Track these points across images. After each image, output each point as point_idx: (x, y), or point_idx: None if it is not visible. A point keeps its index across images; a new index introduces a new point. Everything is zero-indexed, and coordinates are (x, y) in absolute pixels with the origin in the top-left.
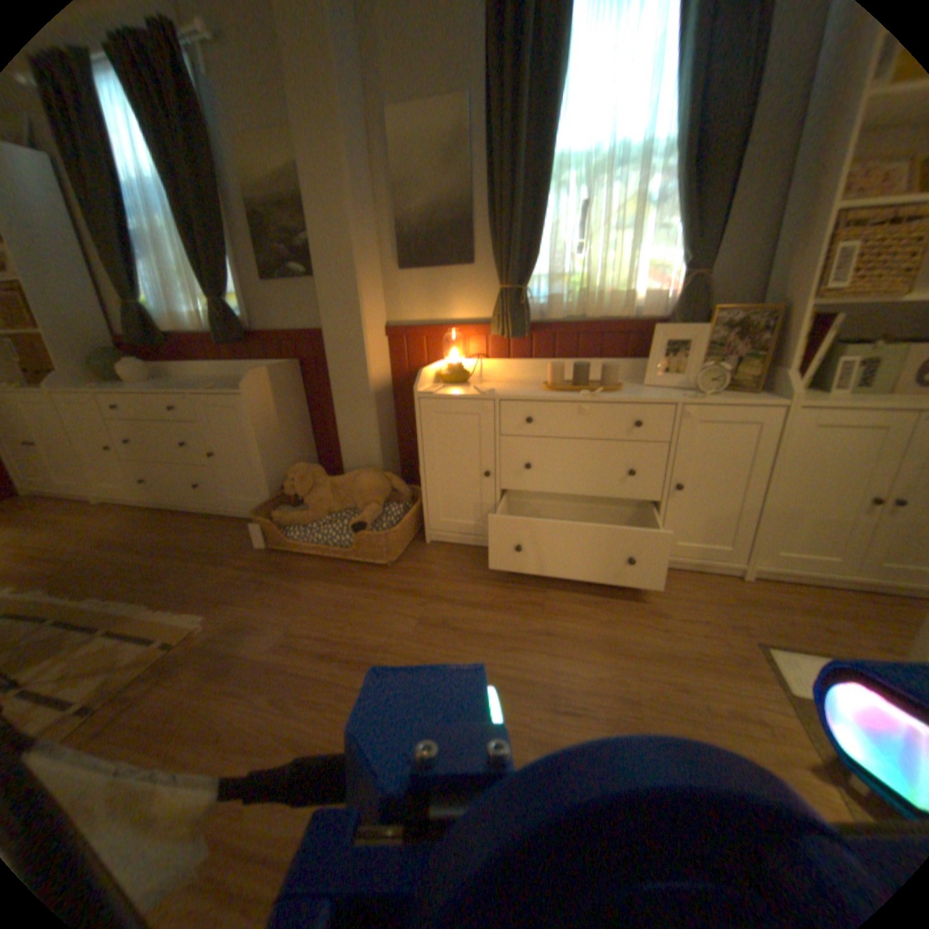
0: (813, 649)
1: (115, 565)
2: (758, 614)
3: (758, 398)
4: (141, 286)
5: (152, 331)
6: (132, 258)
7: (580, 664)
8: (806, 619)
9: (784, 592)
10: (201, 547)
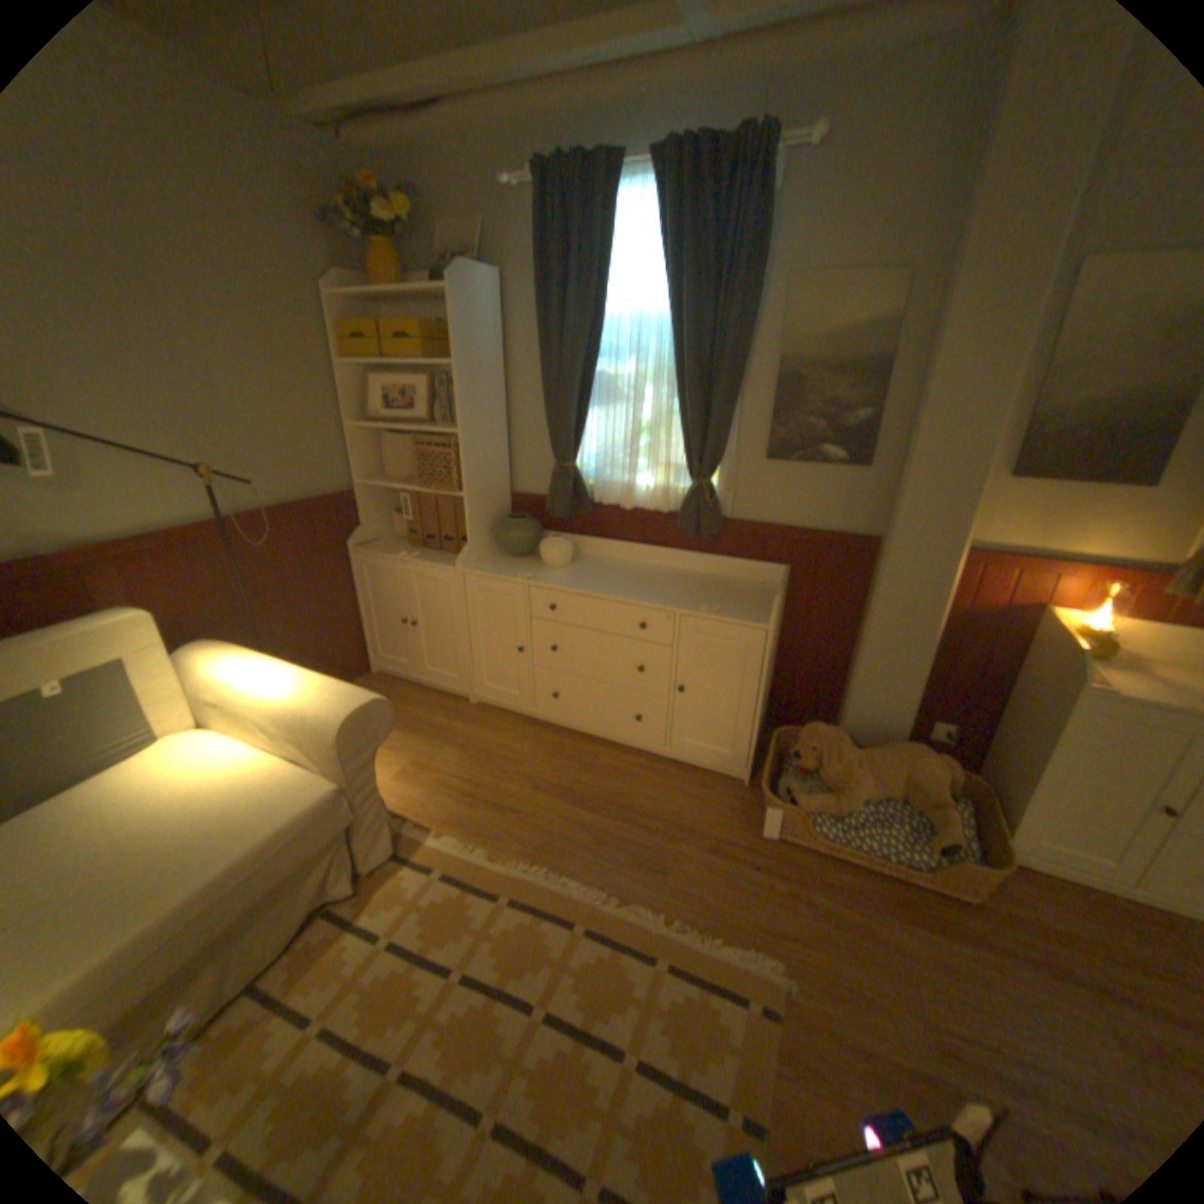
0: None
1: (582, 827)
2: None
3: None
4: (585, 444)
5: (583, 500)
6: (590, 411)
7: None
8: None
9: None
10: (672, 813)
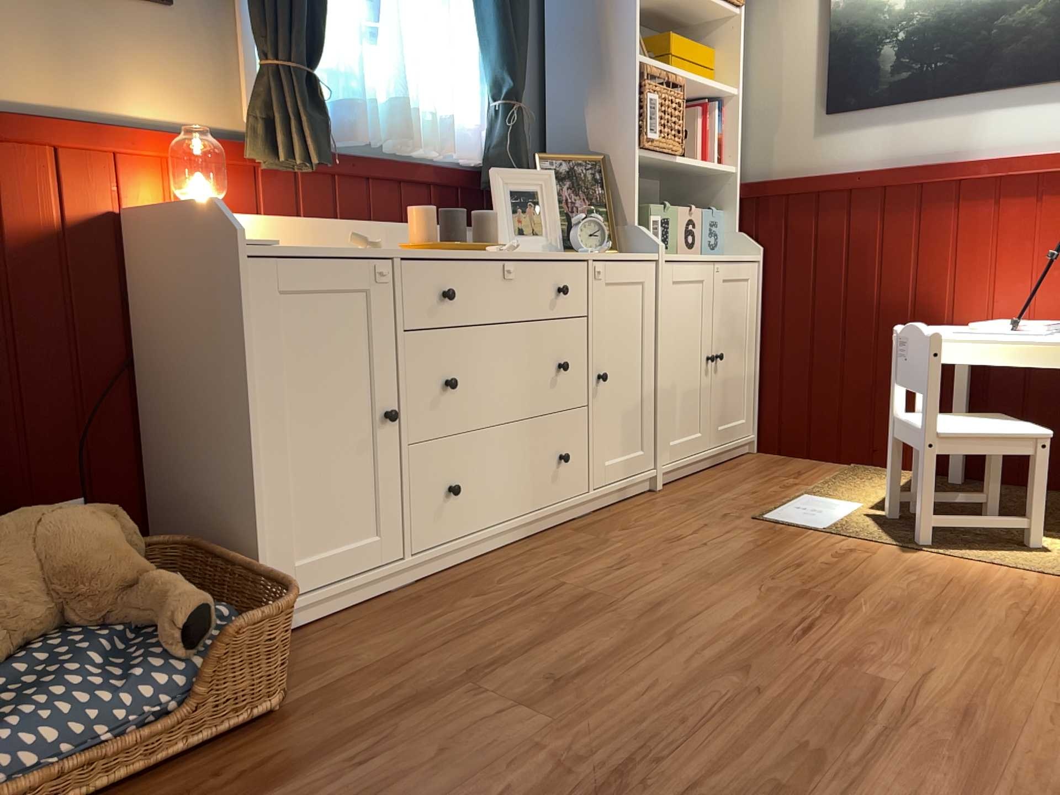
0: (768, 504)
1: None
2: (709, 504)
3: (628, 254)
4: None
5: None
6: None
7: (726, 602)
8: (729, 493)
9: (686, 486)
10: None
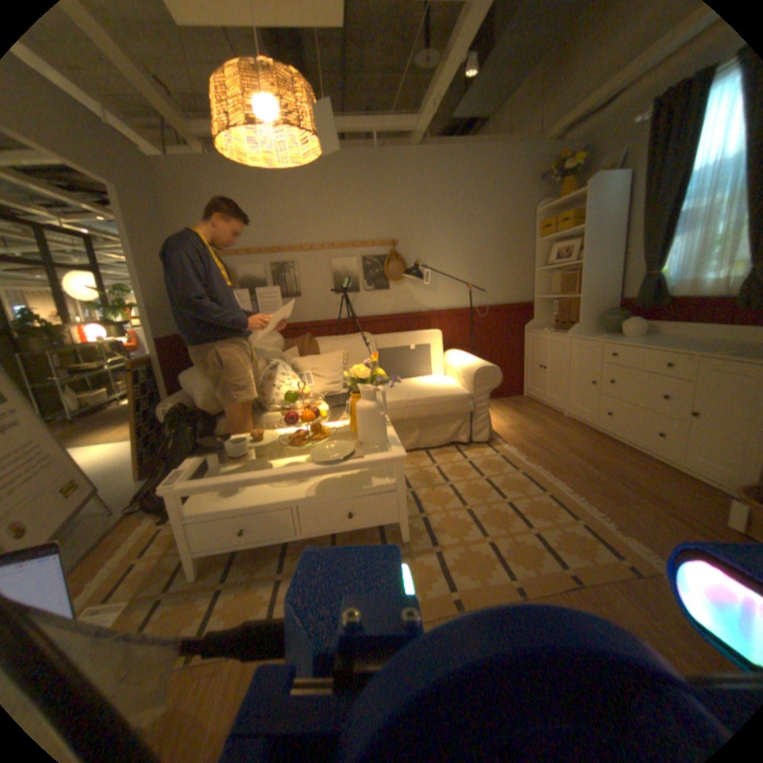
0: None
1: (585, 471)
2: None
3: None
4: (671, 257)
5: (664, 294)
6: (674, 234)
7: None
8: None
9: None
10: (658, 491)
